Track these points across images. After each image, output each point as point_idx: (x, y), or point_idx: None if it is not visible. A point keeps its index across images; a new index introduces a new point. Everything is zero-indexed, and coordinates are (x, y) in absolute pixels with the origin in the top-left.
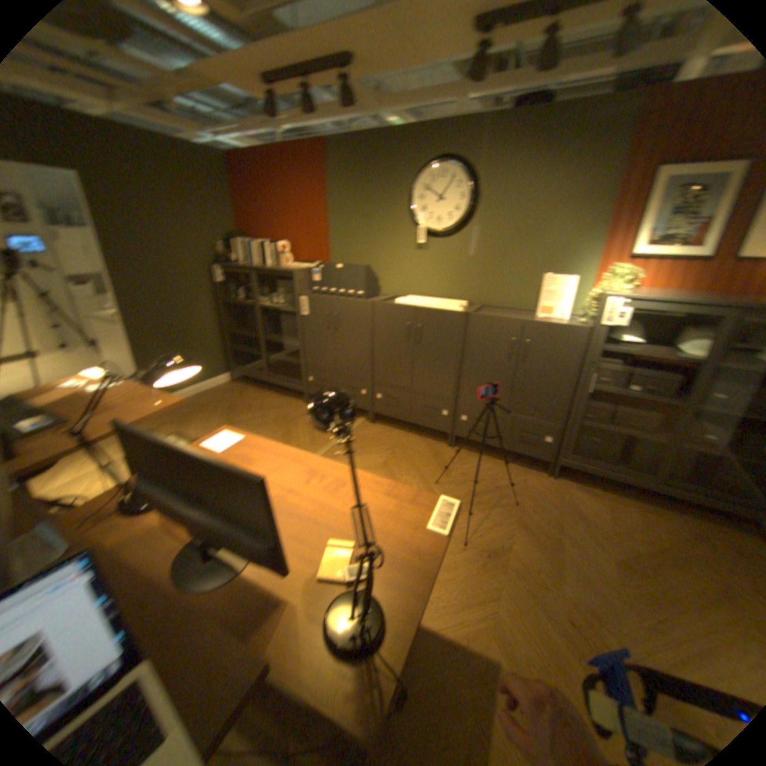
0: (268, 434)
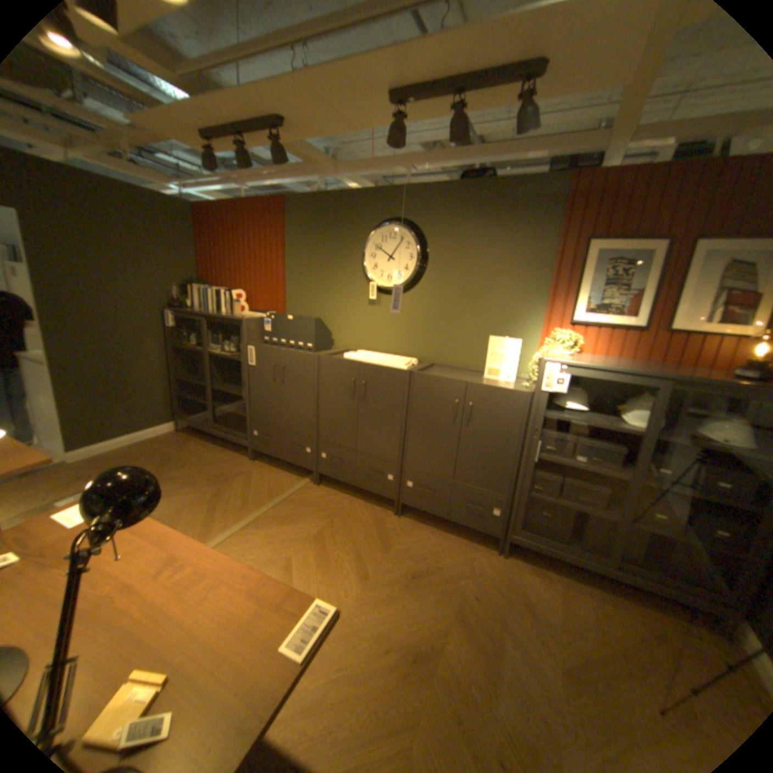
0: (191, 495)
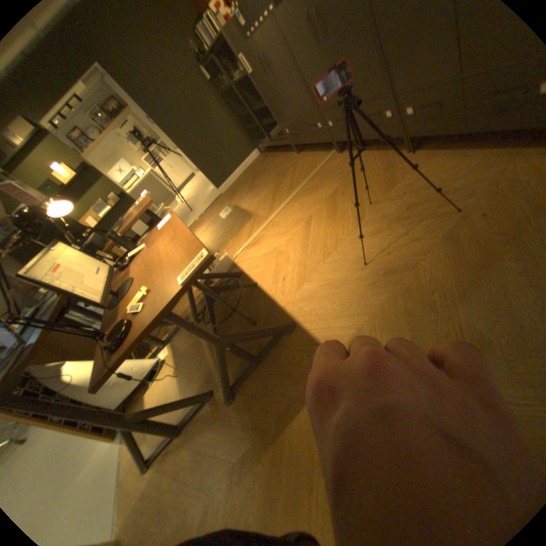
0: (266, 190)
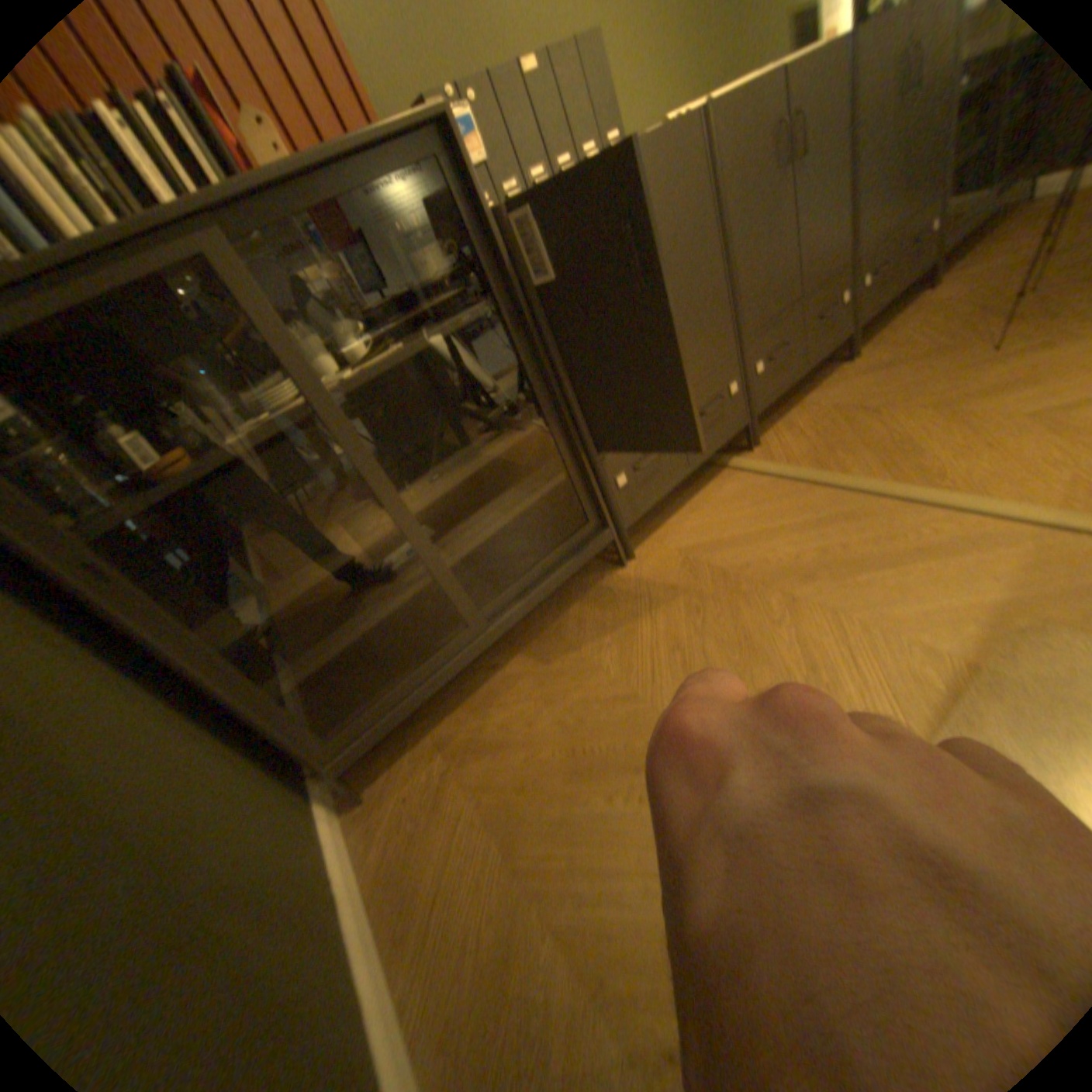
0: (815, 618)
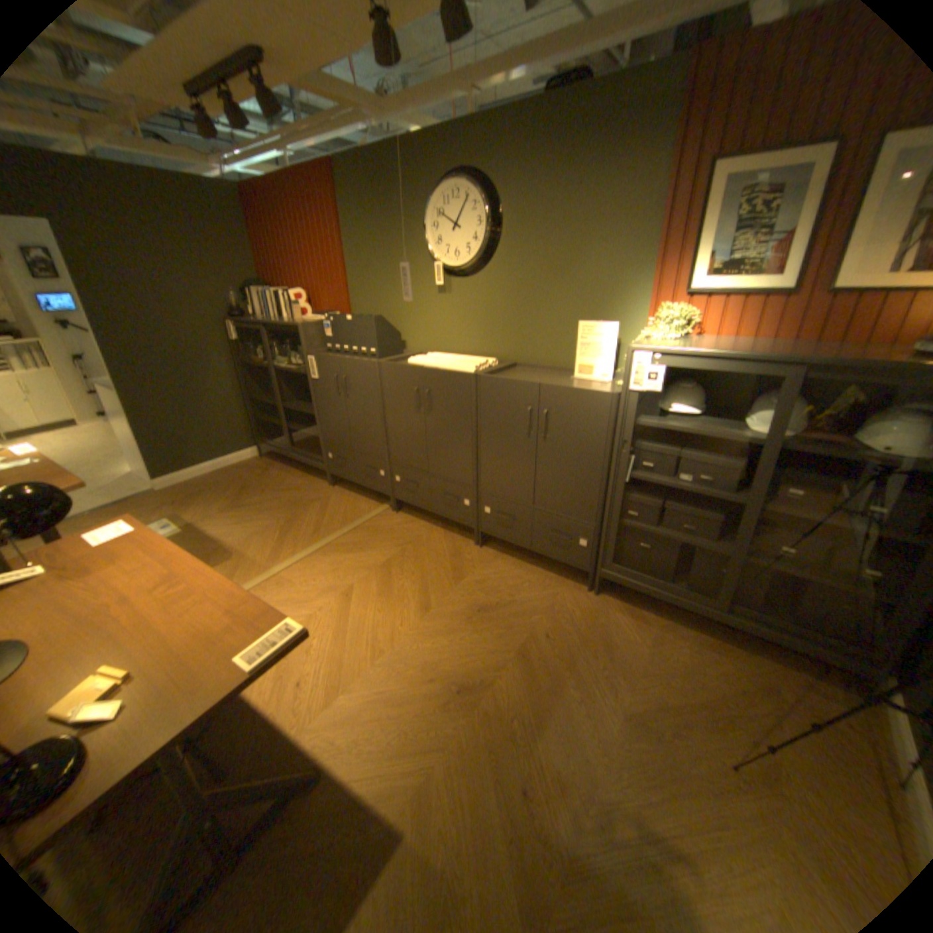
0: (266, 522)
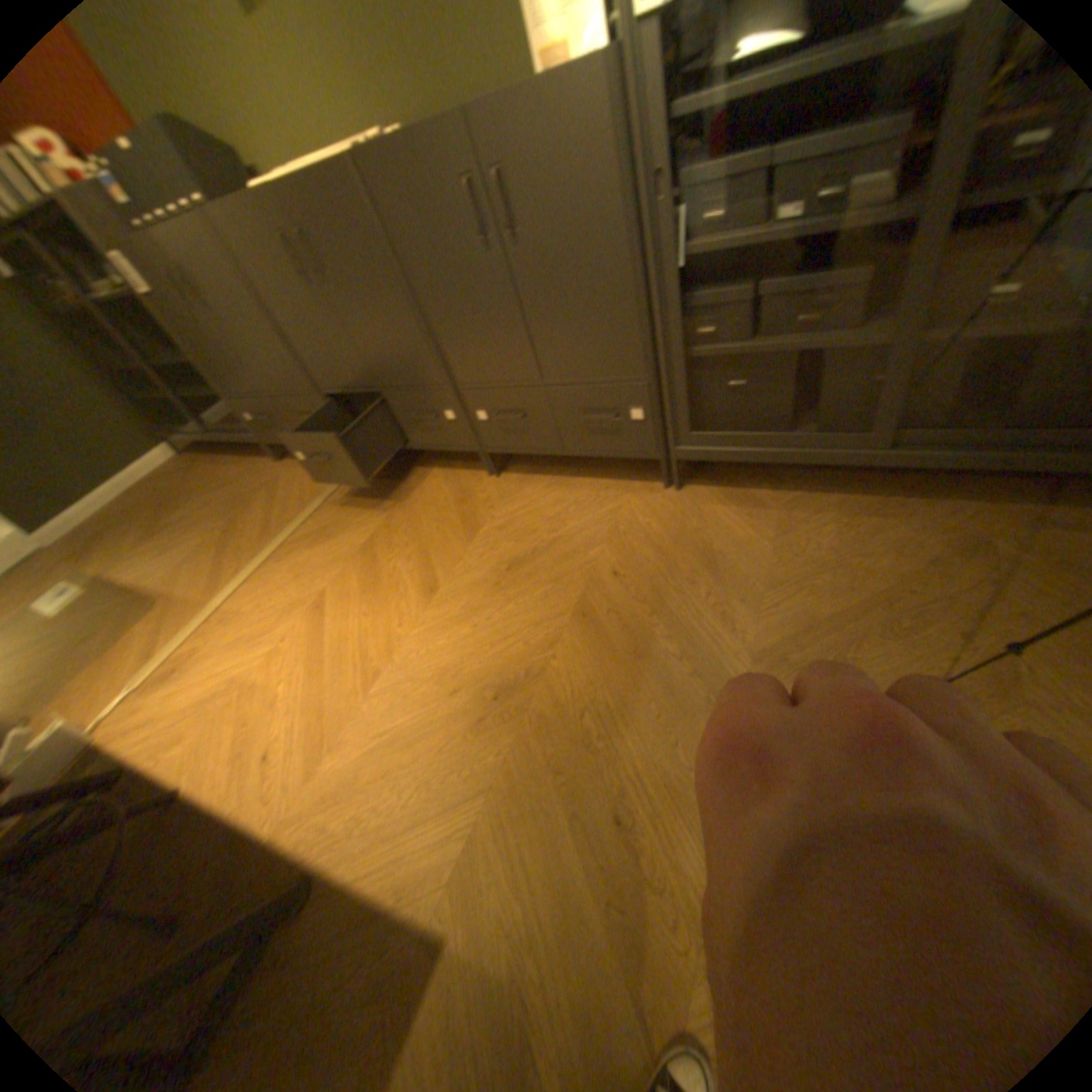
0: (196, 542)
